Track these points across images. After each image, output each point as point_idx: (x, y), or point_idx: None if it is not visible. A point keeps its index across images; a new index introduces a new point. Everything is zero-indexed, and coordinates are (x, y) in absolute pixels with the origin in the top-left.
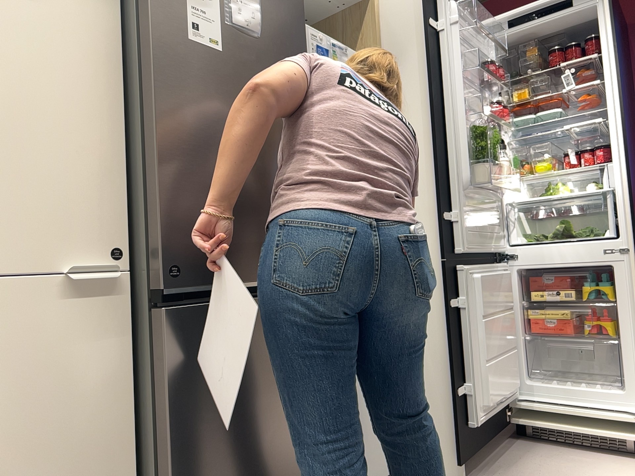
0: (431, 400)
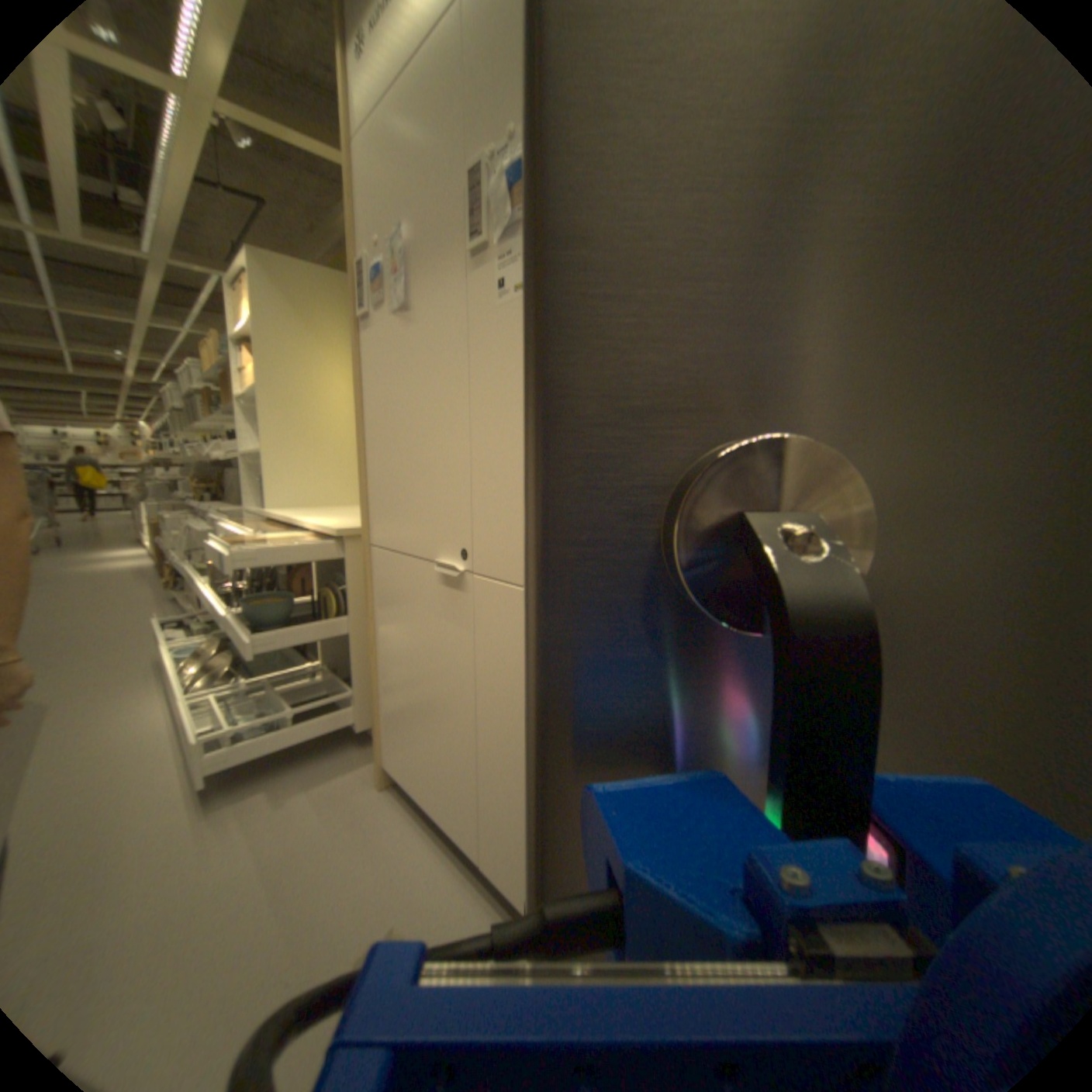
0: None
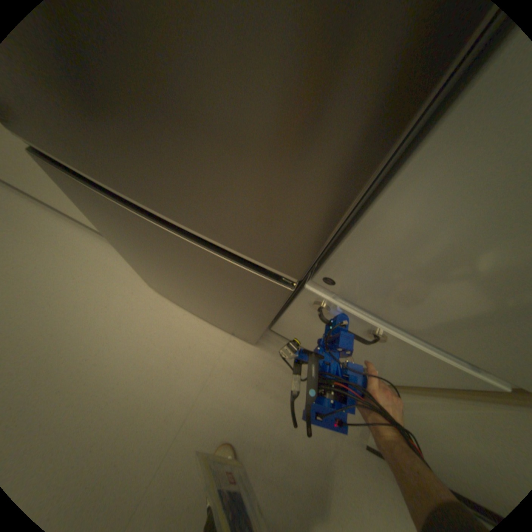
0: (422, 430)
